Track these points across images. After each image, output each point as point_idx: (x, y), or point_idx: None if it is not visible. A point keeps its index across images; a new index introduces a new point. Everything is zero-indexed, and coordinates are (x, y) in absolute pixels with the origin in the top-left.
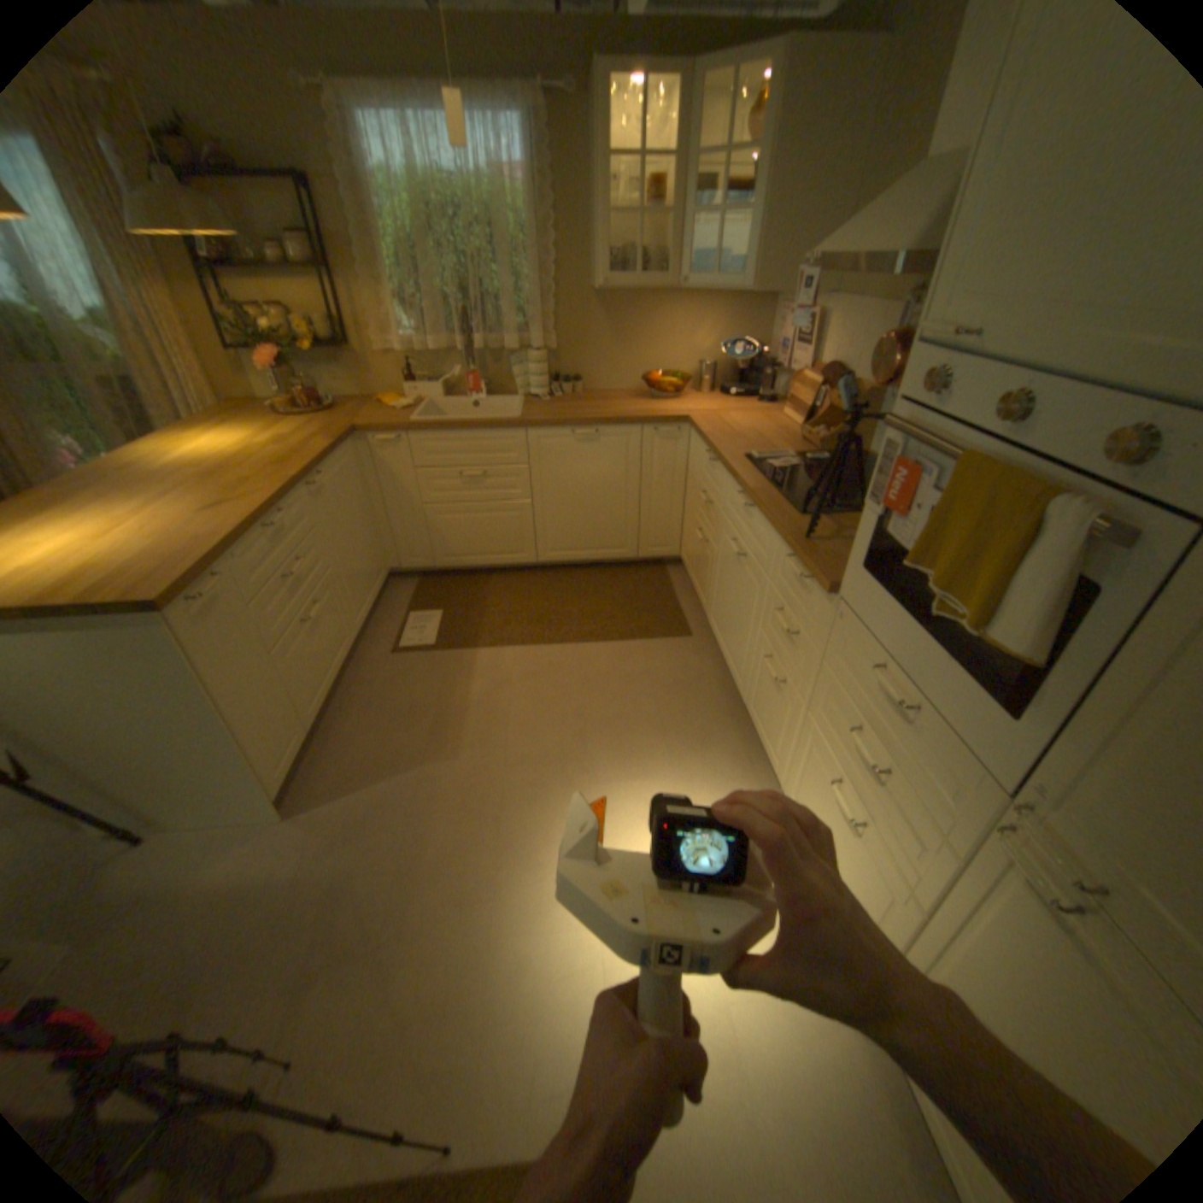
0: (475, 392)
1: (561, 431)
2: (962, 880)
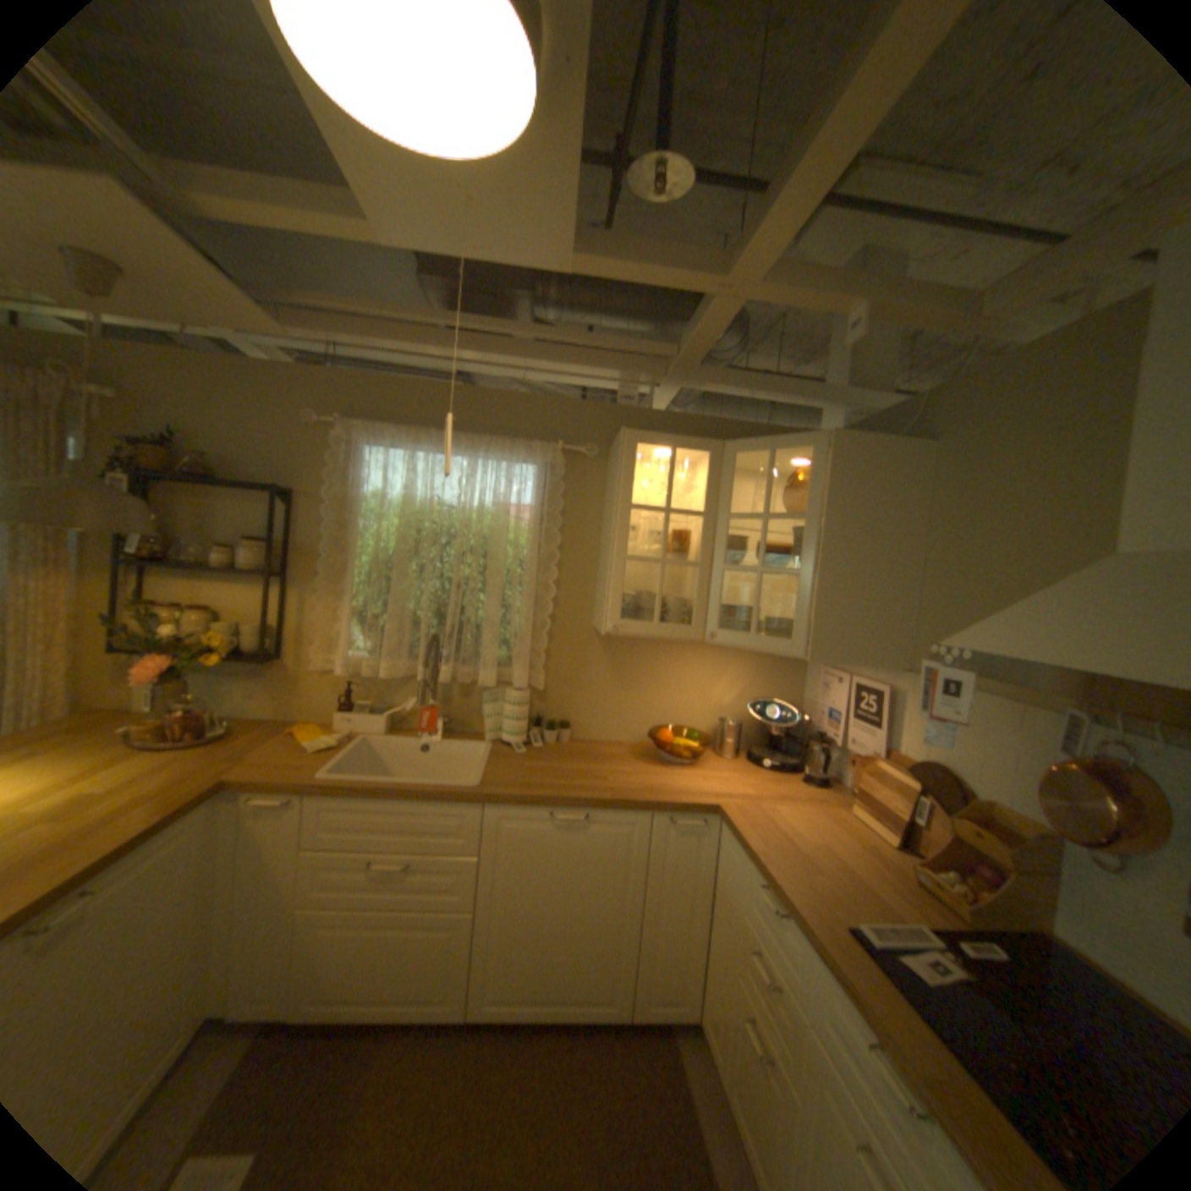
0: (429, 732)
1: (536, 812)
2: None
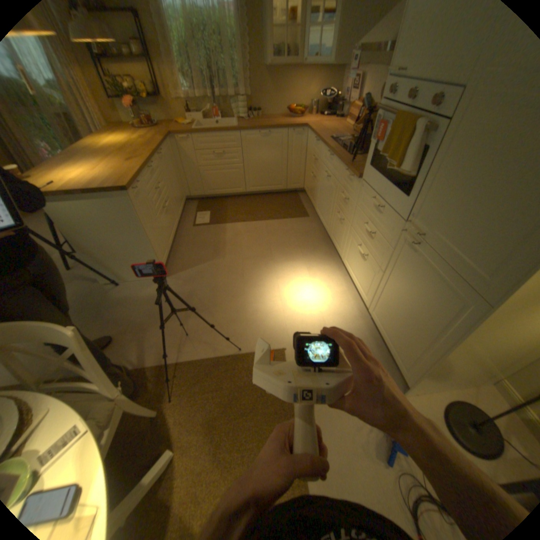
0: (216, 116)
1: (254, 132)
2: (392, 254)
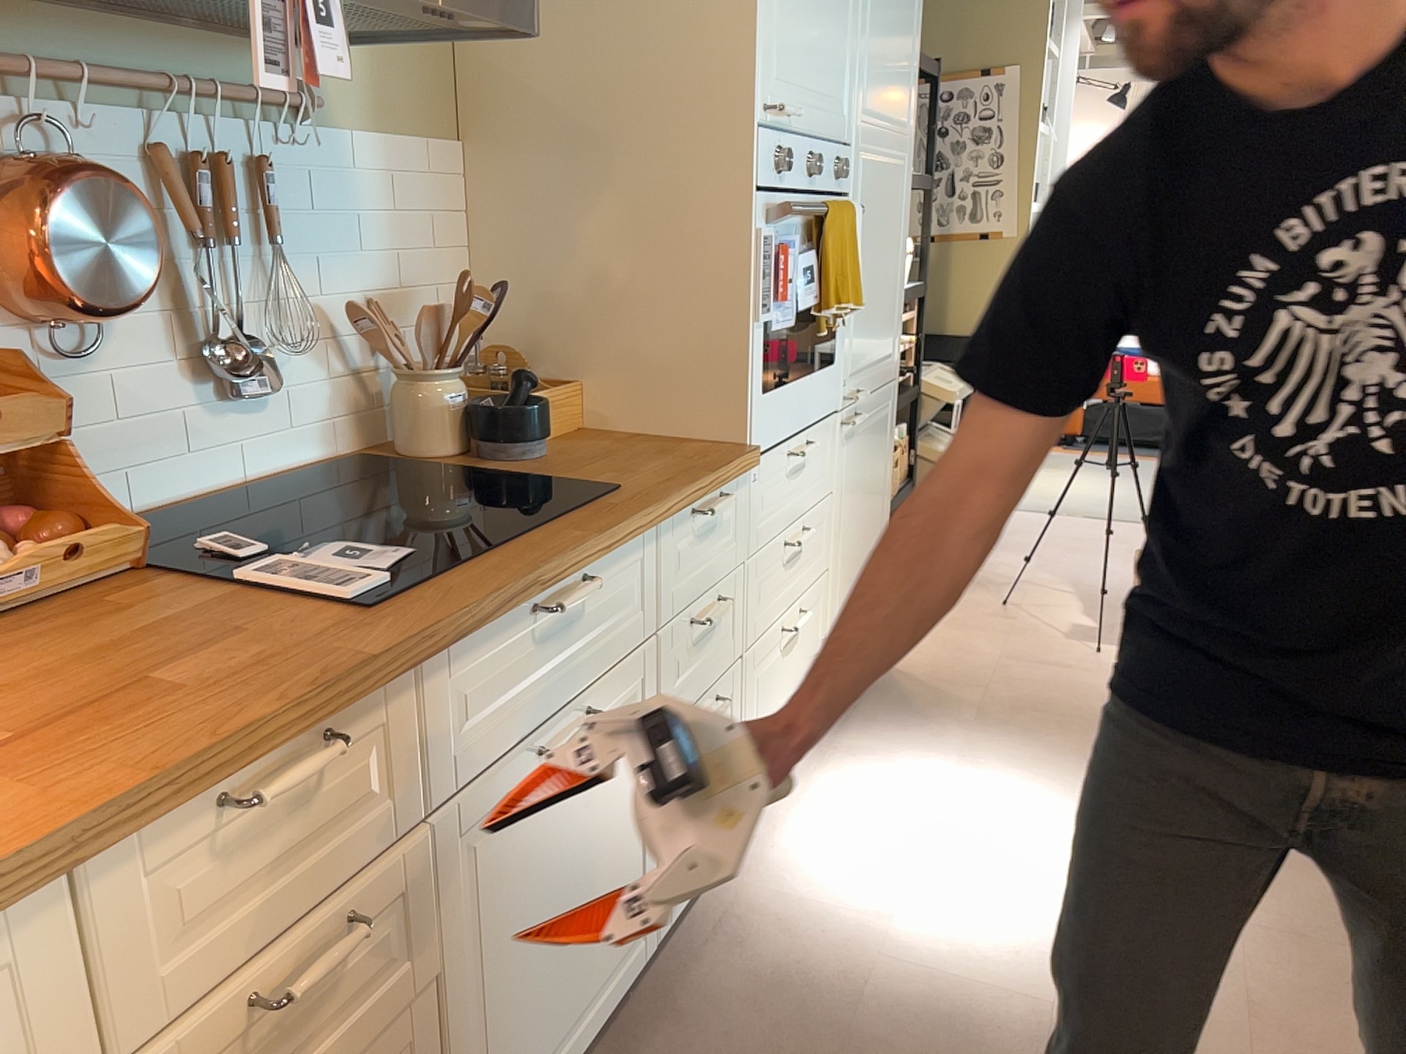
0: None
1: None
2: (835, 498)
